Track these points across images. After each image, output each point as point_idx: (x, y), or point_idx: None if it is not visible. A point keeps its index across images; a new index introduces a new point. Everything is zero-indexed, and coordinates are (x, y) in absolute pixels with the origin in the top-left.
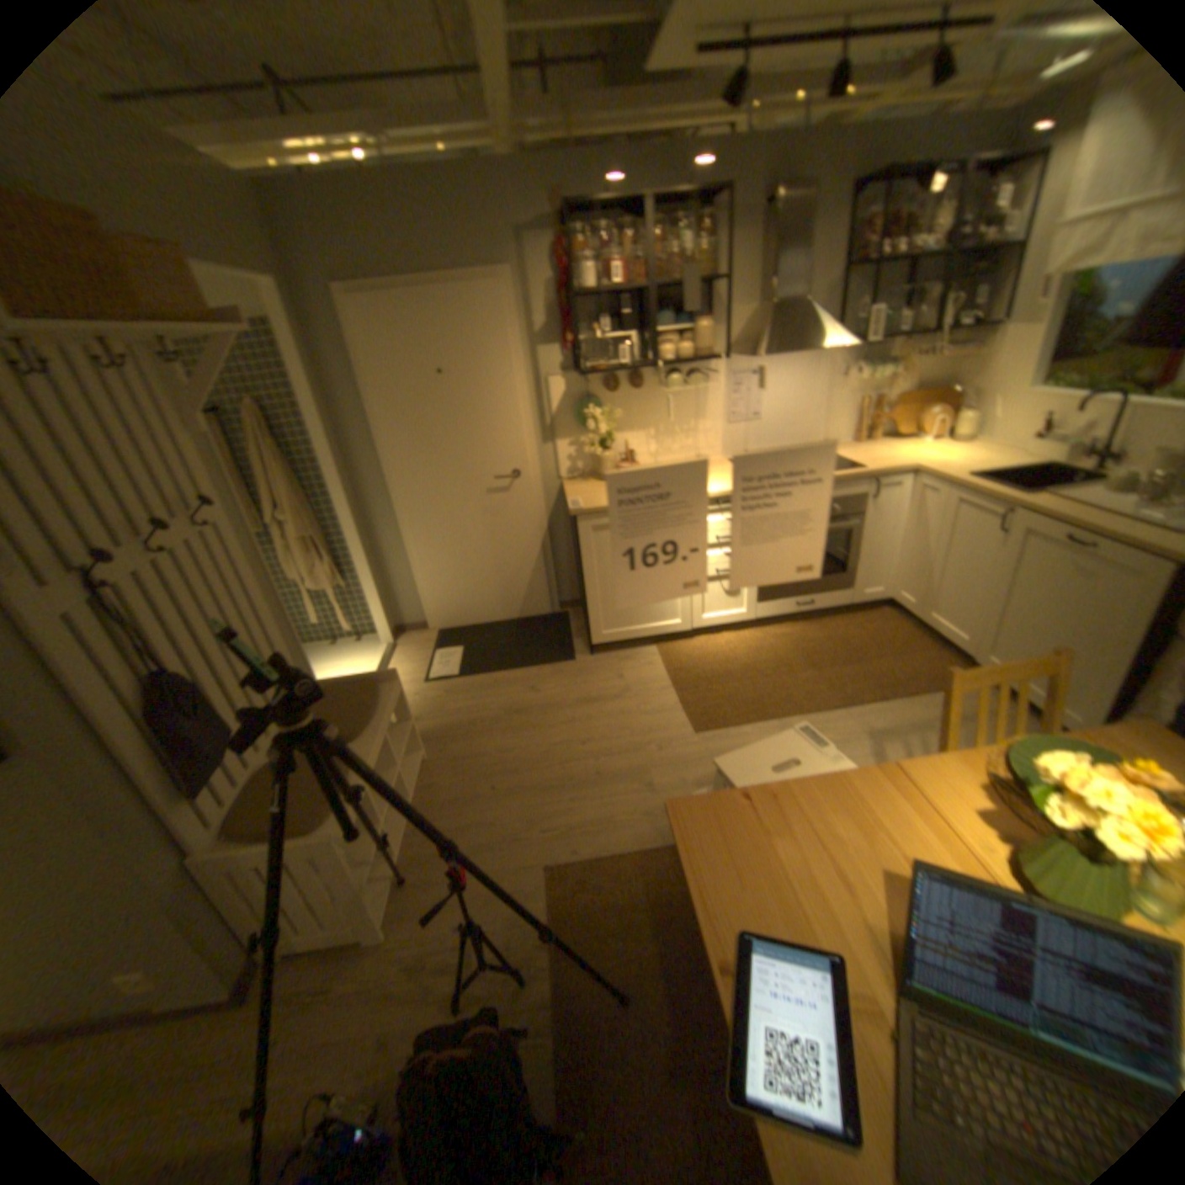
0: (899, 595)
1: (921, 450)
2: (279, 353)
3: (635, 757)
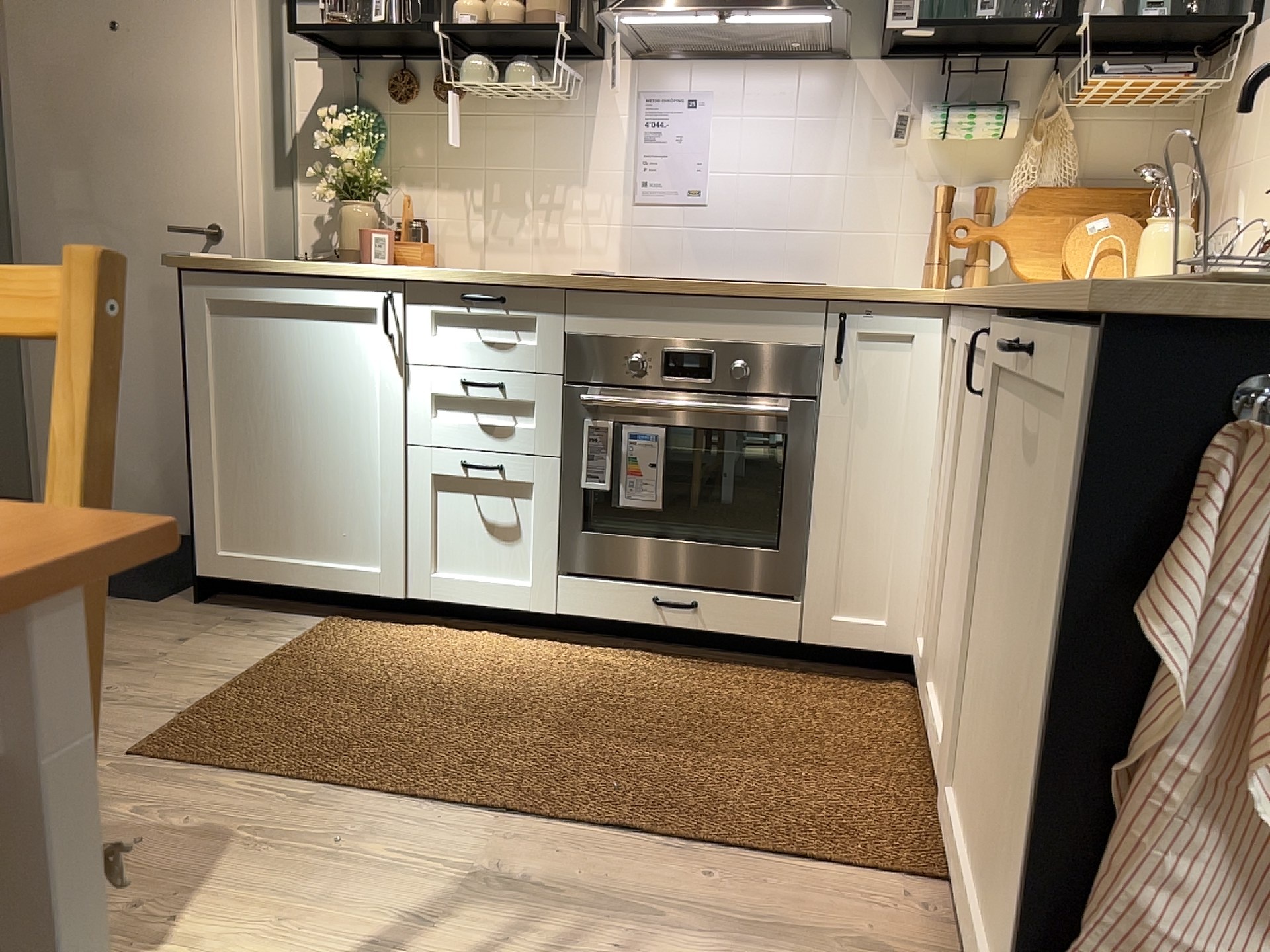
0: (918, 646)
1: None
2: None
3: None
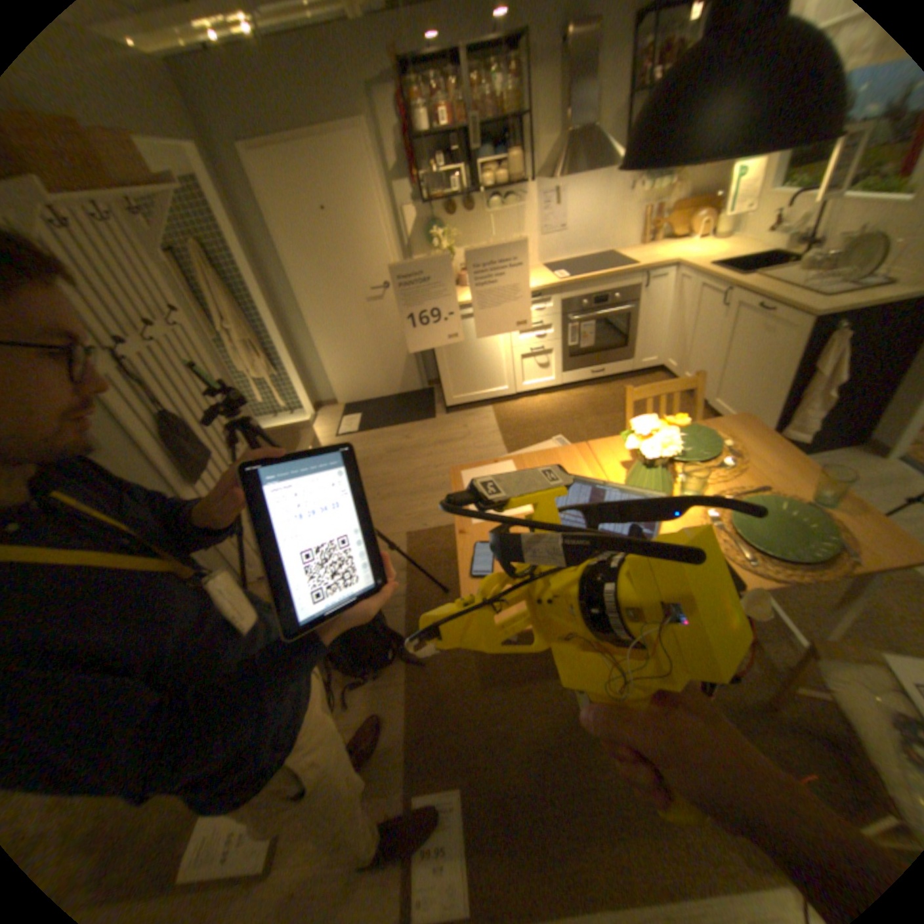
0: (667, 362)
1: (686, 248)
2: (207, 202)
3: None
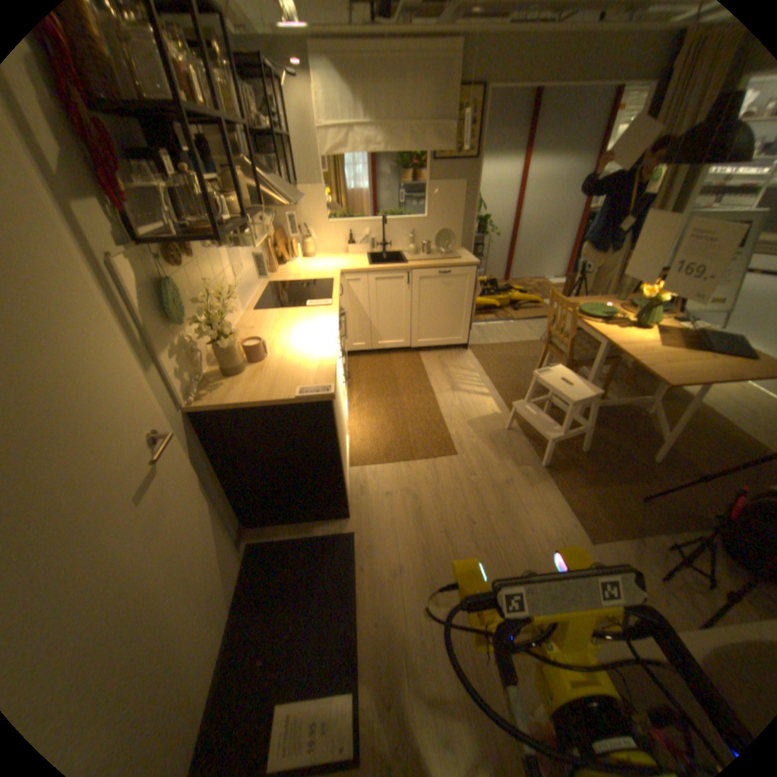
0: (351, 347)
1: (315, 265)
2: None
3: (483, 489)
